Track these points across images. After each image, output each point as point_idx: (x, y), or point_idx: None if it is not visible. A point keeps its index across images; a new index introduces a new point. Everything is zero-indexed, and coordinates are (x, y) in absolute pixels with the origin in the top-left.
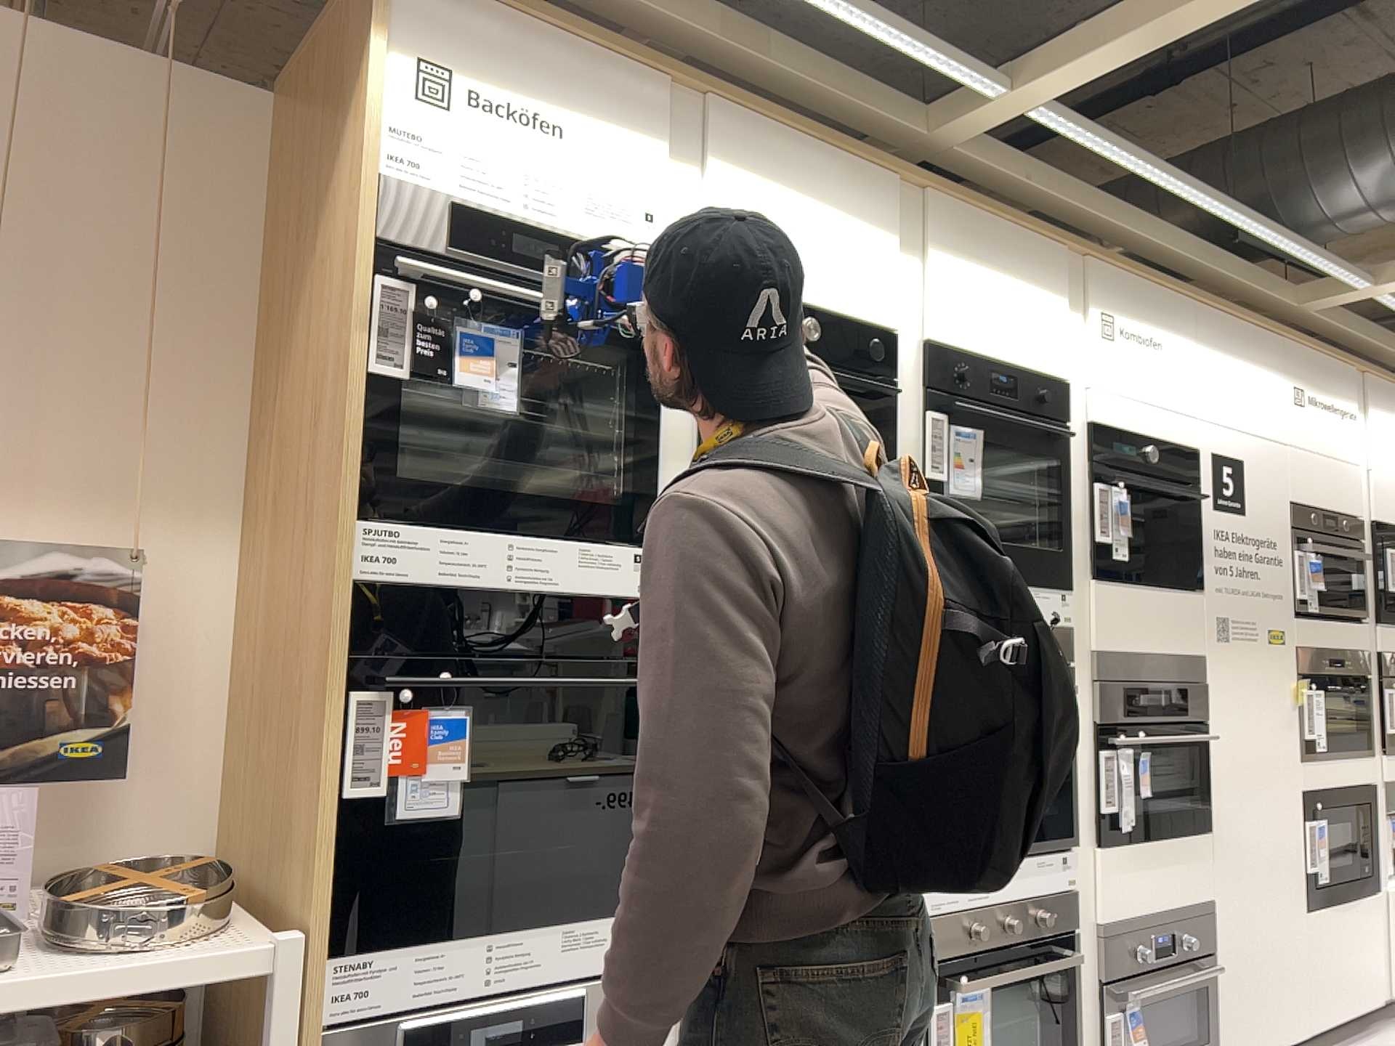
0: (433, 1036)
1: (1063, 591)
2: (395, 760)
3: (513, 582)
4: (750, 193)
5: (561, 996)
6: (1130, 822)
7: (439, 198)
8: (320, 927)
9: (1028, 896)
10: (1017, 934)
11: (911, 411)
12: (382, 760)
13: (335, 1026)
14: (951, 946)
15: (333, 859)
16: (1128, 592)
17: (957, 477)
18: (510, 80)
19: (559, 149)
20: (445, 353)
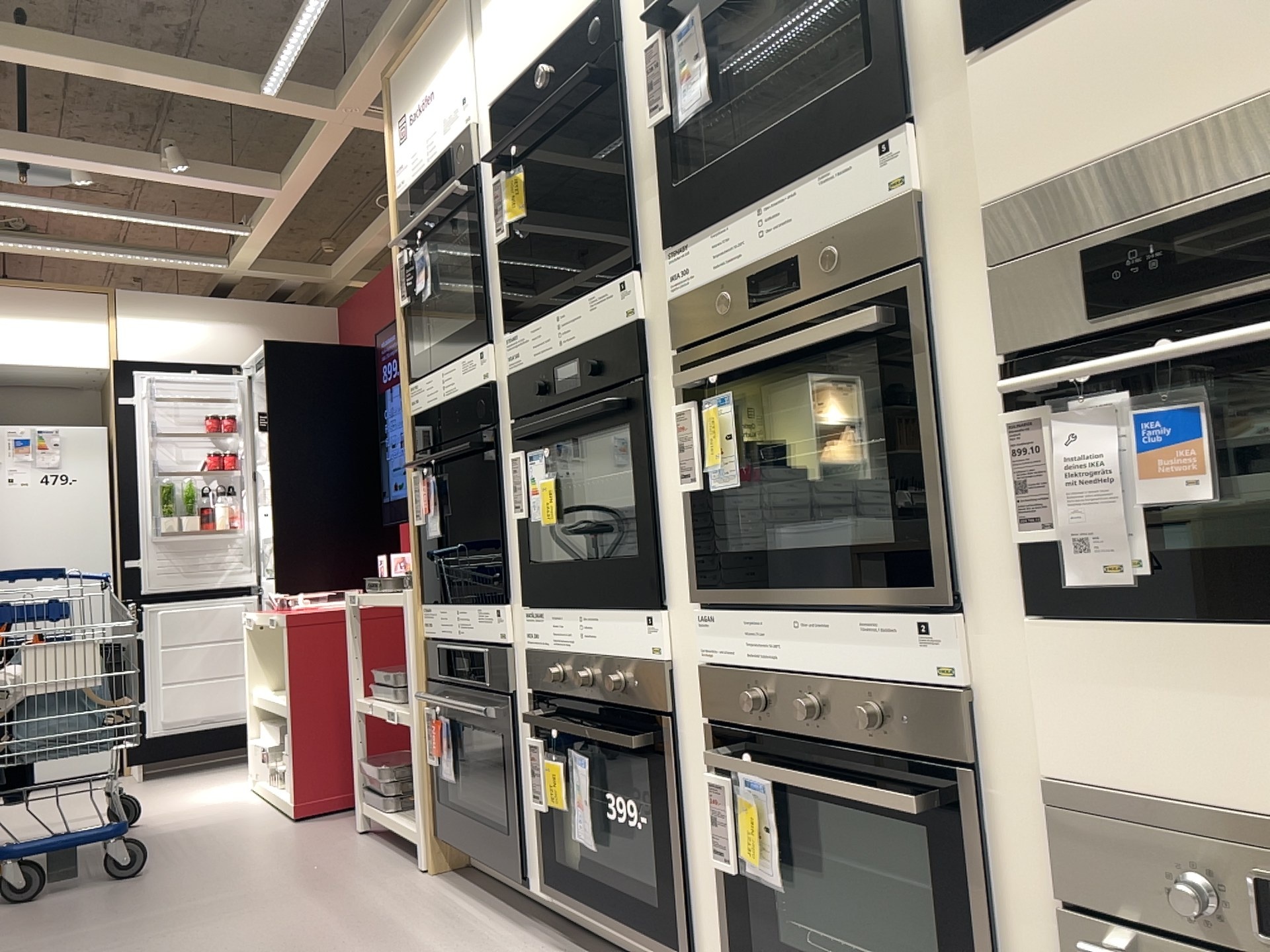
0: (446, 656)
1: (883, 134)
2: (424, 505)
3: (444, 394)
4: (499, 7)
5: (474, 649)
6: (1125, 568)
7: (404, 193)
8: (416, 589)
9: (854, 676)
10: (804, 723)
11: (634, 62)
12: (419, 506)
13: (433, 641)
14: (728, 711)
15: (414, 556)
16: (1089, 14)
17: (684, 95)
18: (416, 92)
19: (431, 107)
20: (413, 277)
